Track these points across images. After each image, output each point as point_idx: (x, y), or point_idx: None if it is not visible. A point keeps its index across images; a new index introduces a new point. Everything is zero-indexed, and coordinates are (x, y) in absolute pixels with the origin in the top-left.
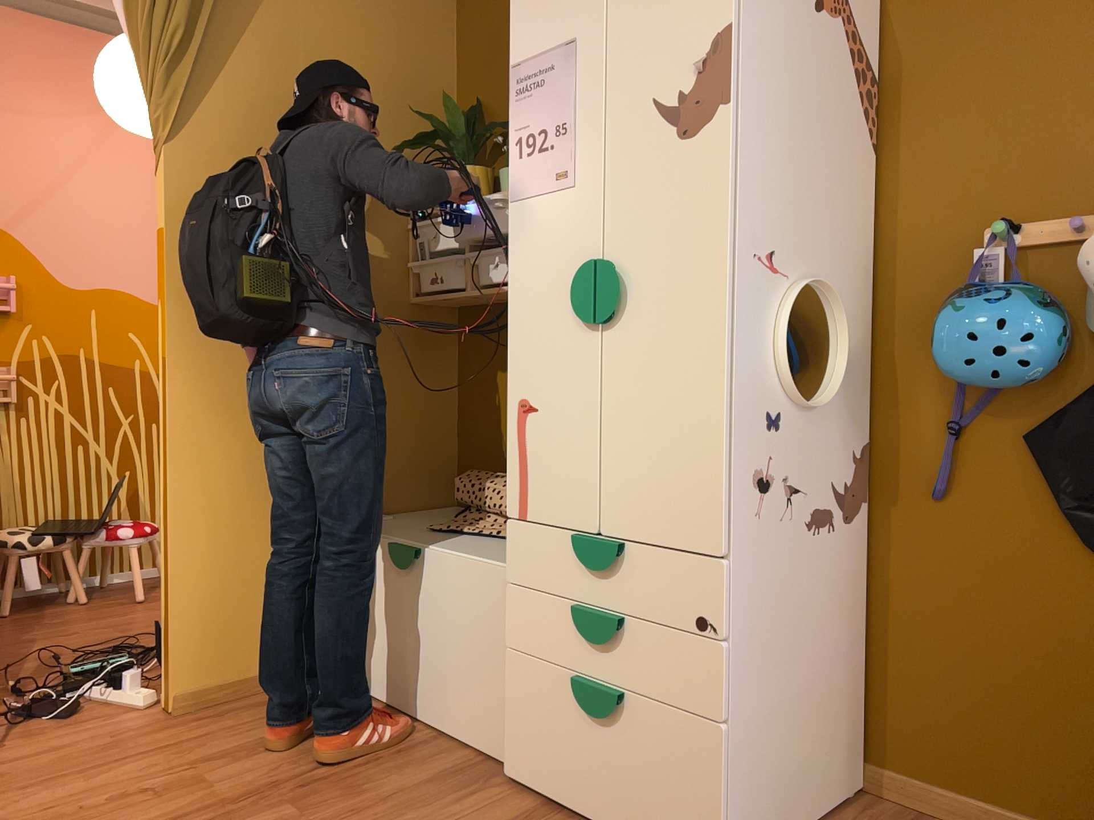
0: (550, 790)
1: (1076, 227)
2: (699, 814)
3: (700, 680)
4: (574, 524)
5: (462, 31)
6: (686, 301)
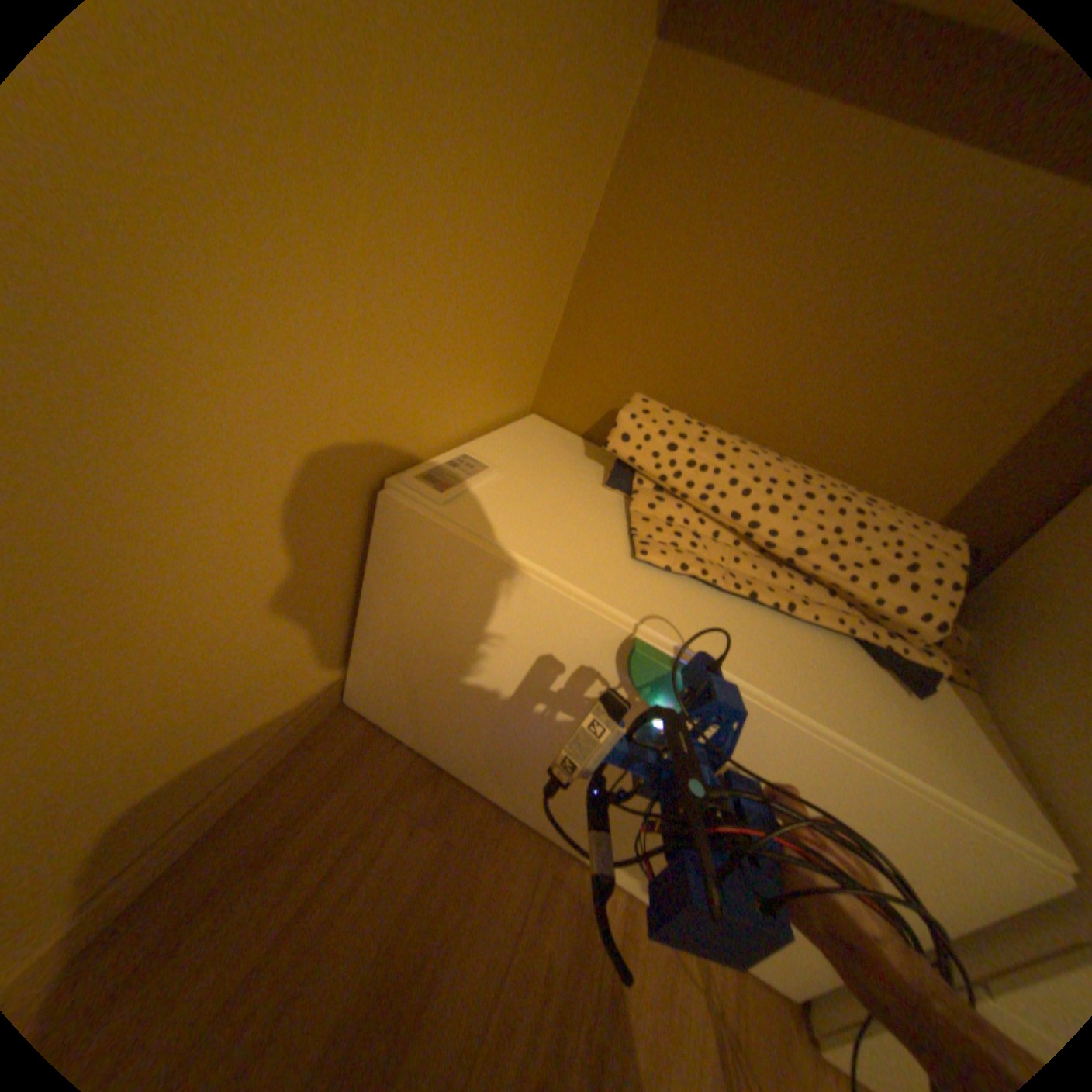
0: None
1: None
2: None
3: None
4: None
5: None
6: None
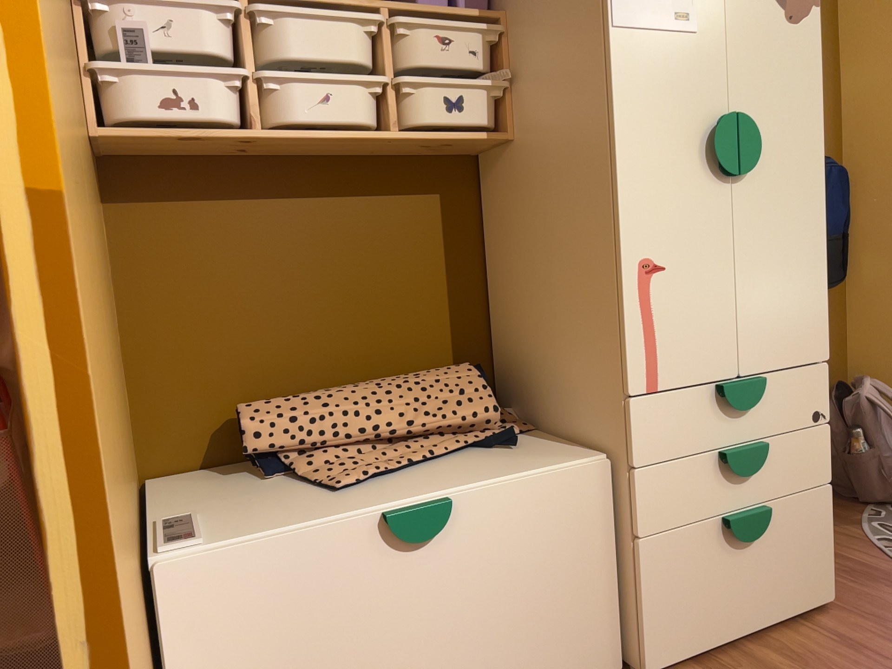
0: (701, 644)
1: None
2: (820, 557)
3: (817, 458)
4: (717, 375)
5: None
6: (798, 161)
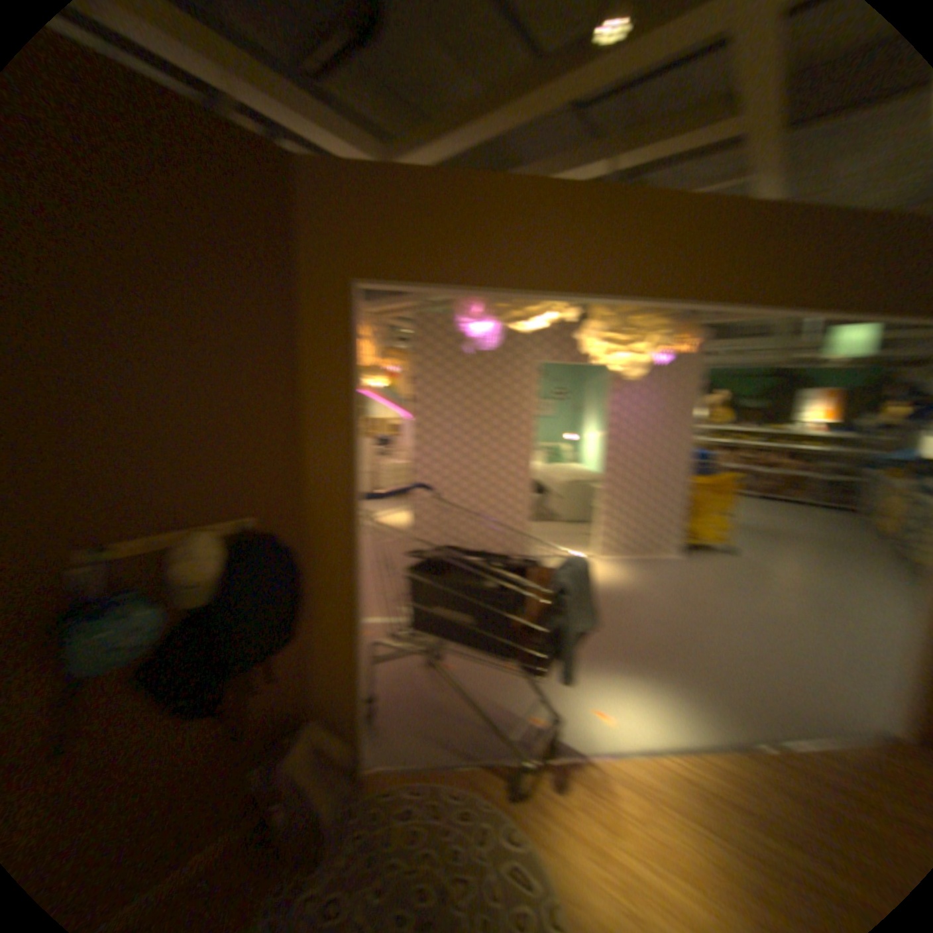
0: None
1: (141, 548)
2: None
3: None
4: None
5: None
6: None
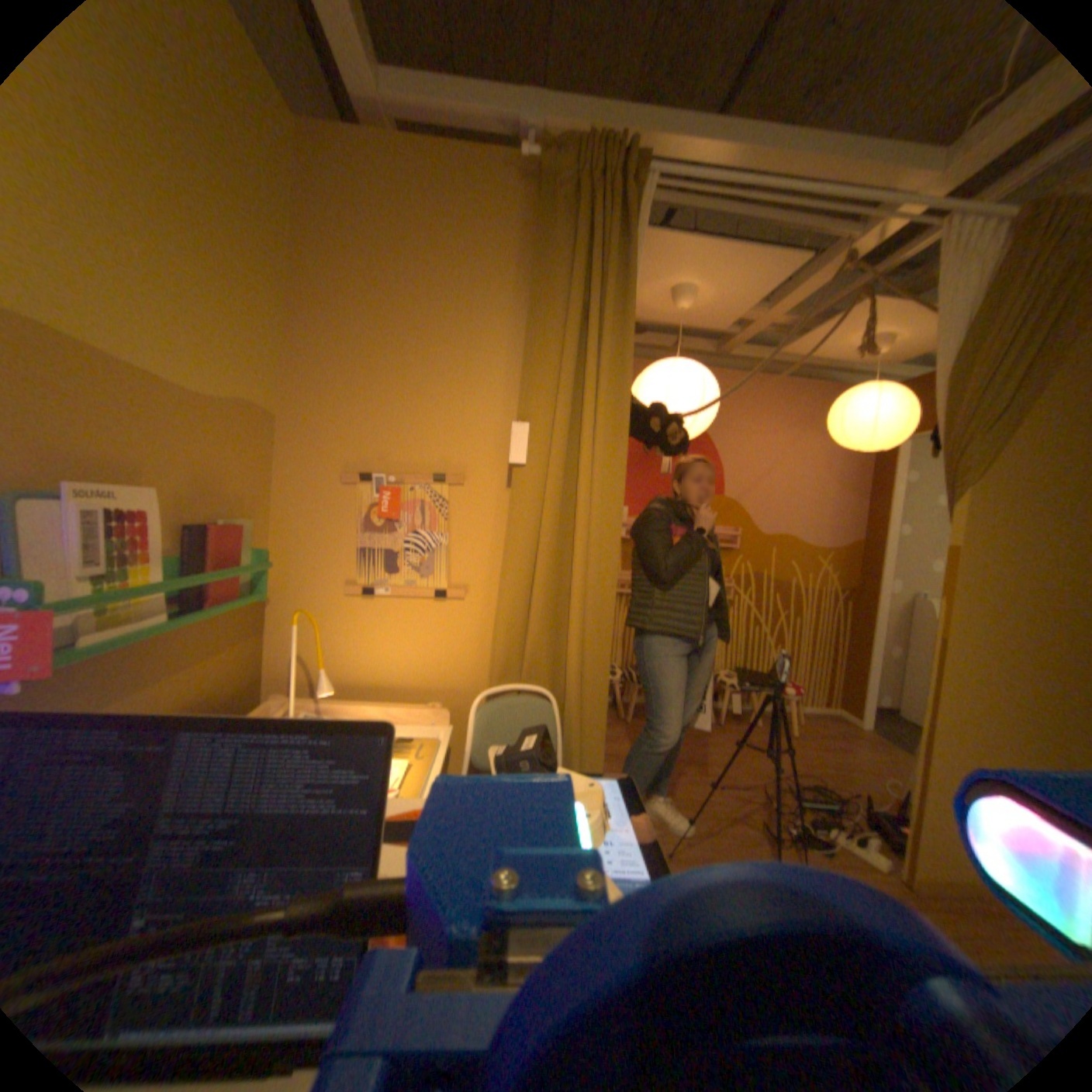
0: None
1: None
2: None
3: None
4: None
5: None
6: None
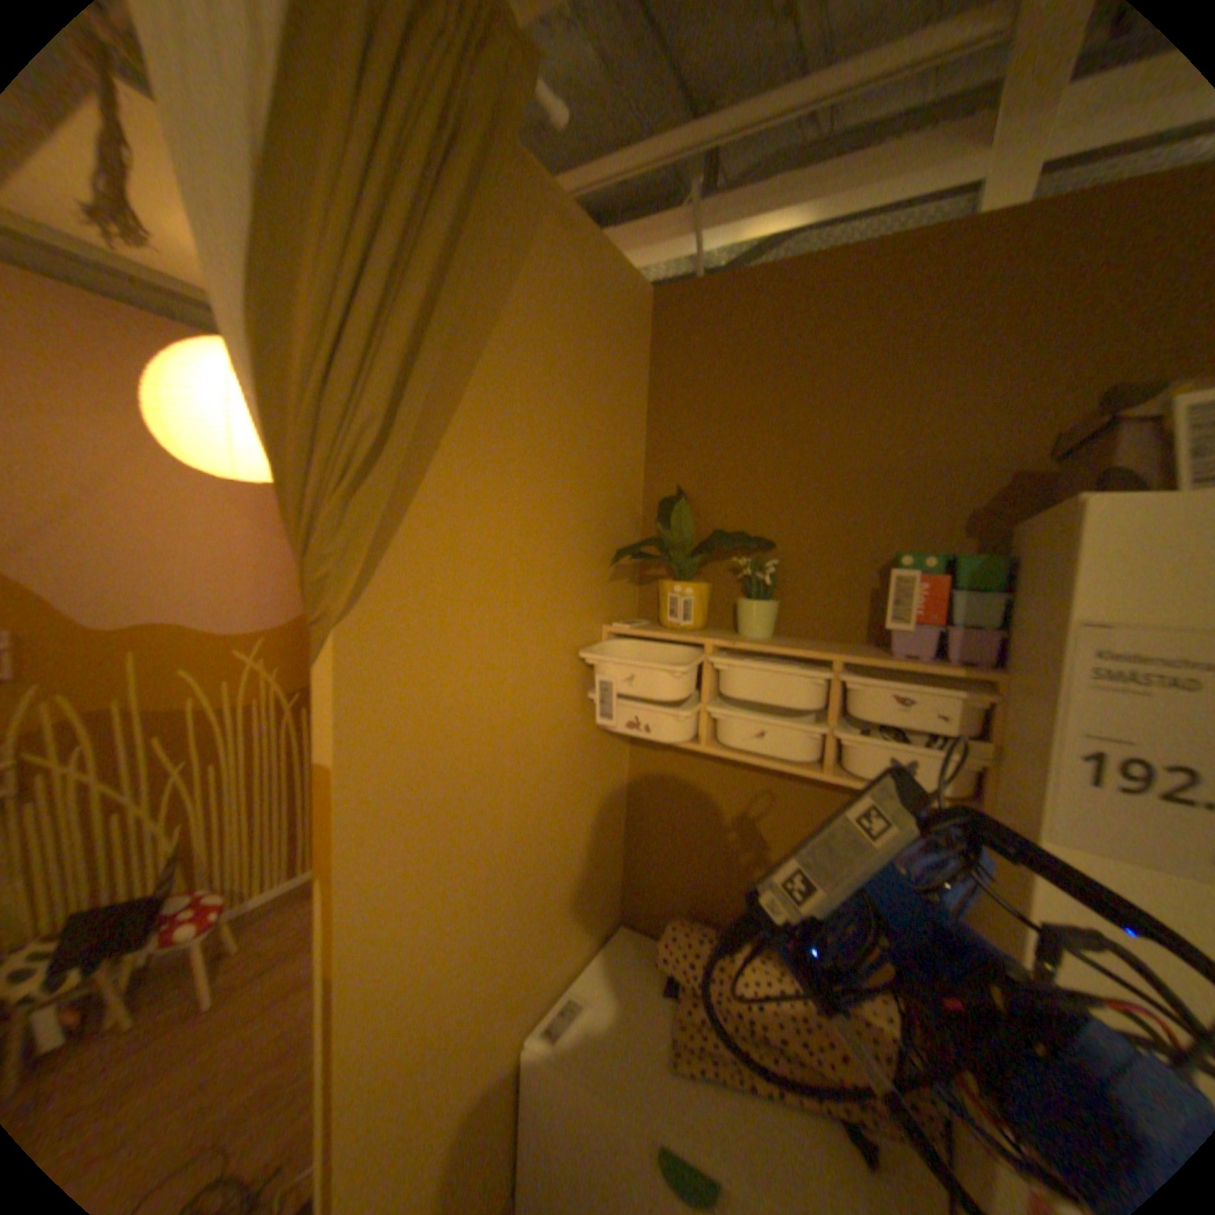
0: None
1: None
2: None
3: None
4: None
5: (660, 399)
6: None
